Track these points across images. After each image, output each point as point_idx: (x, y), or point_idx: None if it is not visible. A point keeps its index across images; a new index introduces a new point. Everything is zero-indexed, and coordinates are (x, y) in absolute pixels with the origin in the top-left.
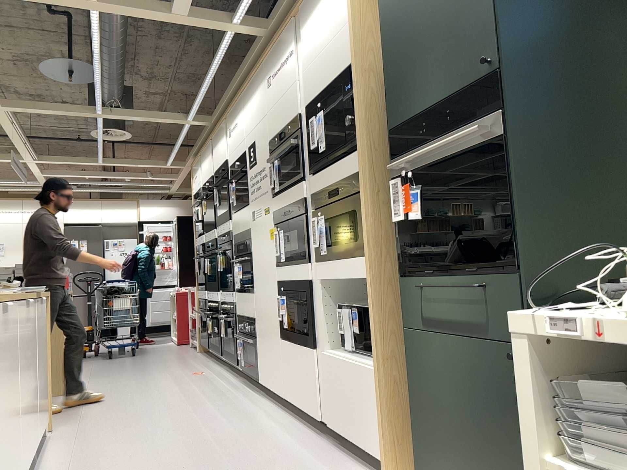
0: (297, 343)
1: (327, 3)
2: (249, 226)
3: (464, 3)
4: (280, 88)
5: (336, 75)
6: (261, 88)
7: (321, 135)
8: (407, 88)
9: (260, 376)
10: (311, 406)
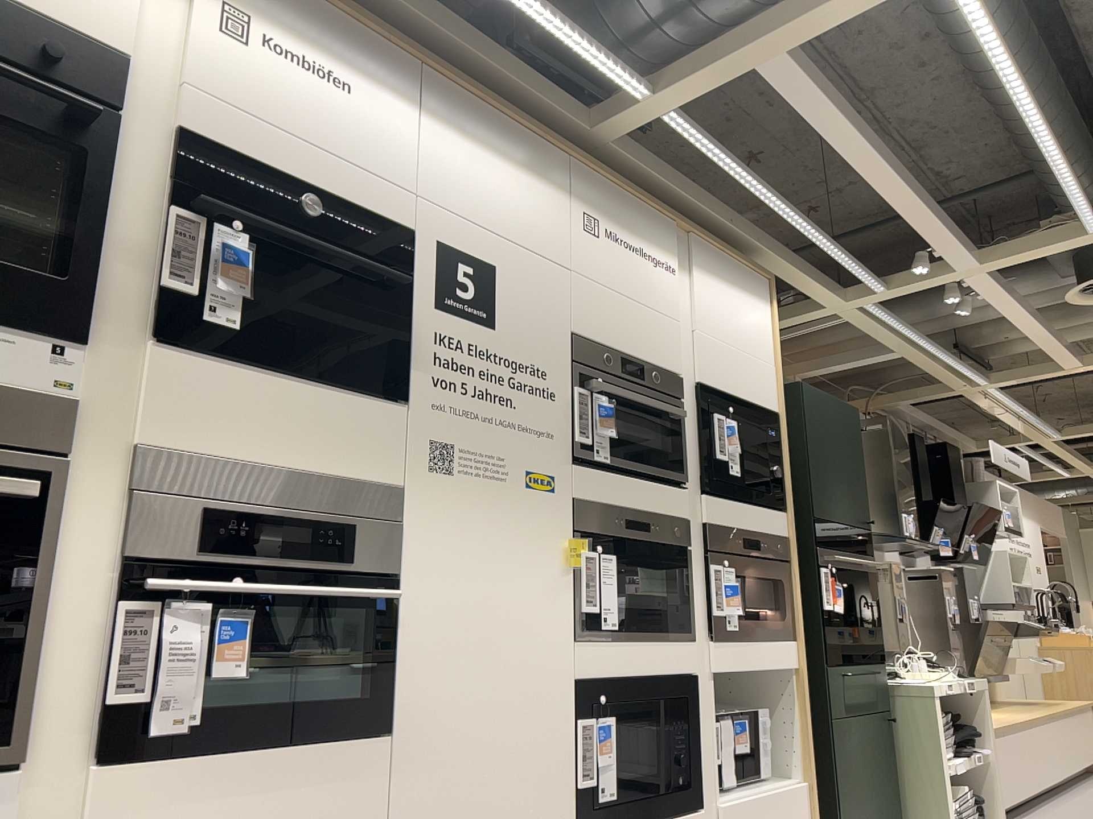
0: None
1: (742, 302)
2: (392, 476)
3: (852, 469)
4: (632, 280)
5: (754, 400)
6: (555, 196)
7: (732, 451)
8: (823, 490)
9: None
10: None
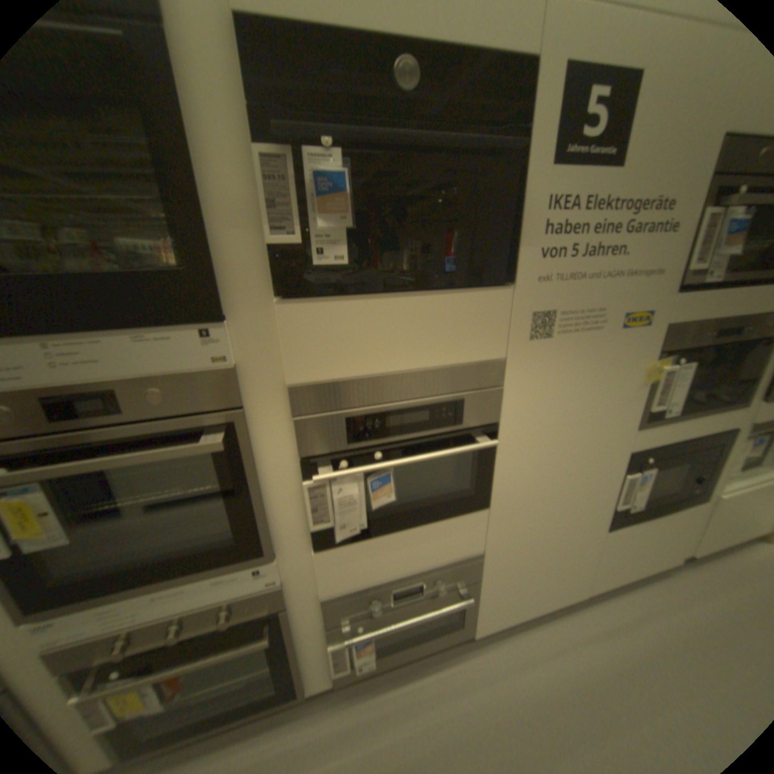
0: (667, 515)
1: None
2: (497, 353)
3: None
4: None
5: None
6: None
7: None
8: None
9: (484, 630)
10: (670, 563)
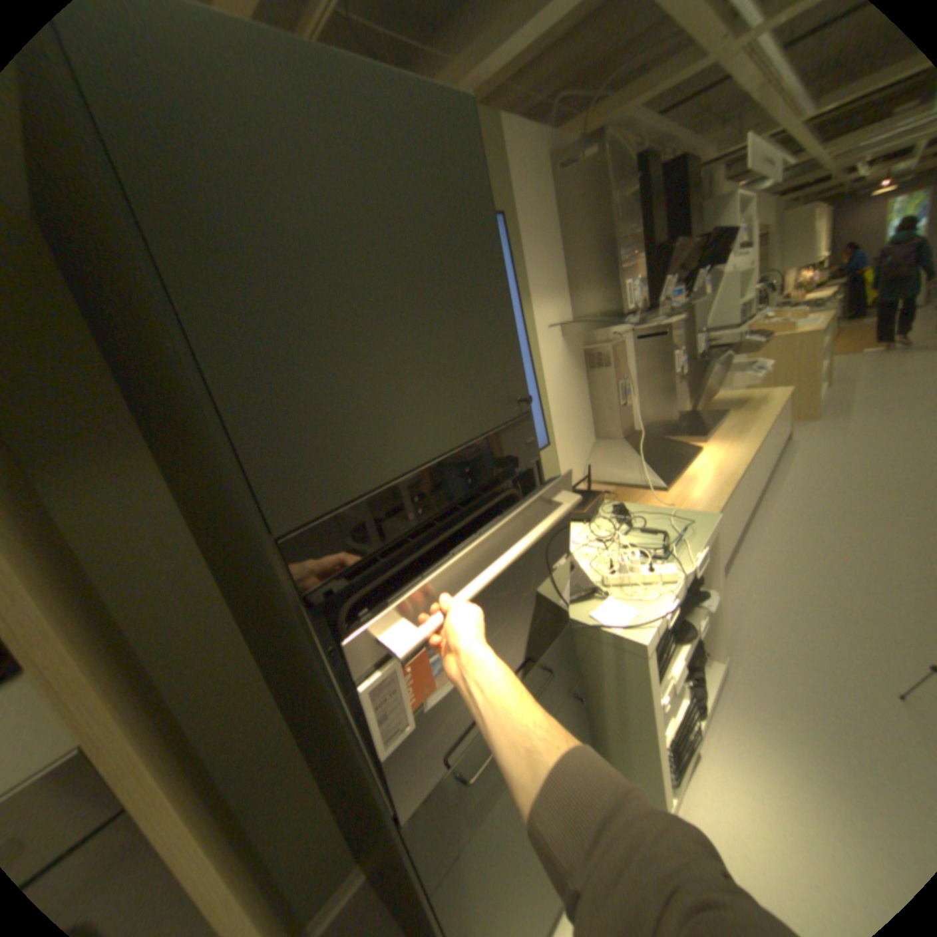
0: None
1: None
2: None
3: (462, 289)
4: None
5: None
6: None
7: None
8: (322, 420)
9: None
10: None
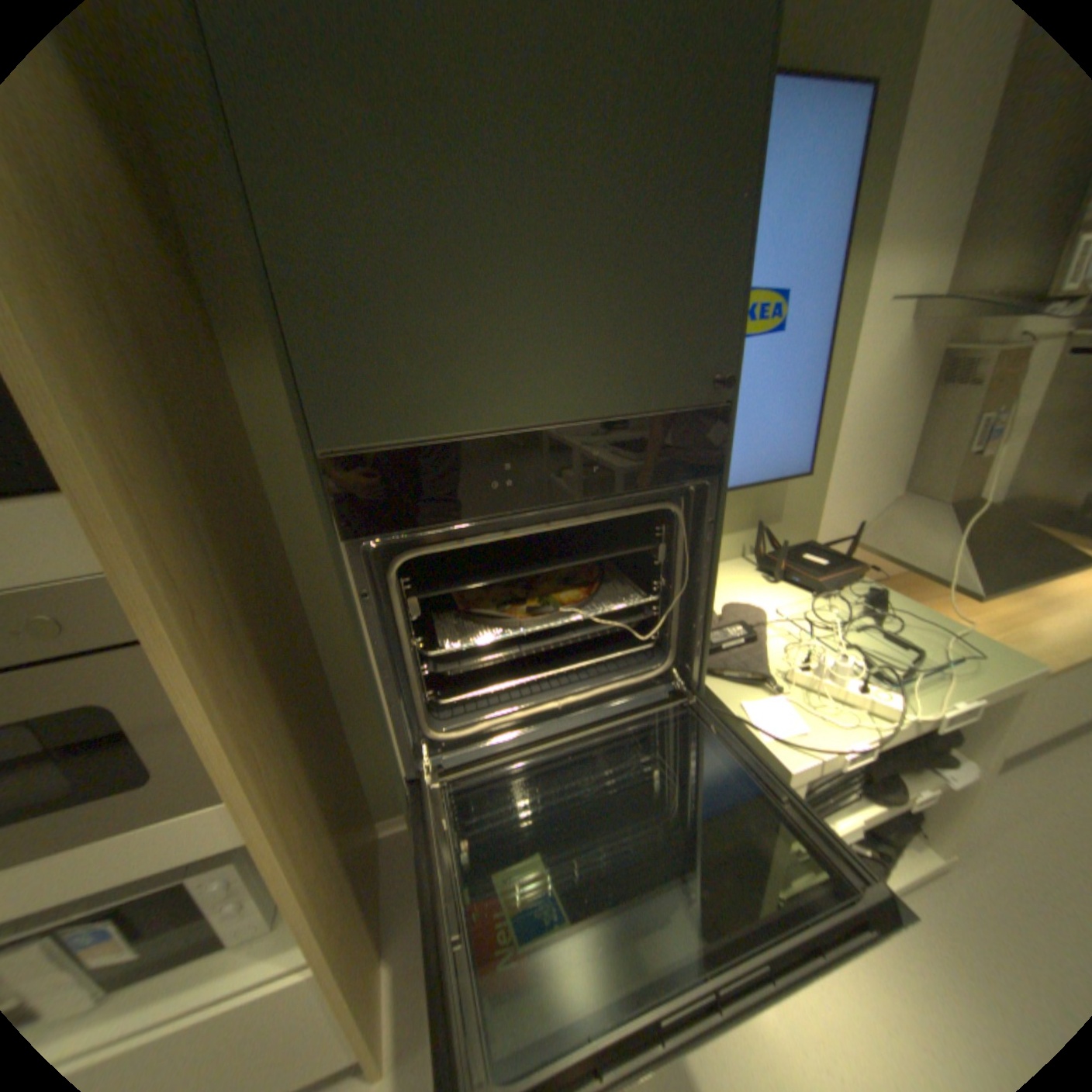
0: None
1: None
2: None
3: (666, 178)
4: None
5: None
6: None
7: None
8: (395, 327)
9: None
10: None
